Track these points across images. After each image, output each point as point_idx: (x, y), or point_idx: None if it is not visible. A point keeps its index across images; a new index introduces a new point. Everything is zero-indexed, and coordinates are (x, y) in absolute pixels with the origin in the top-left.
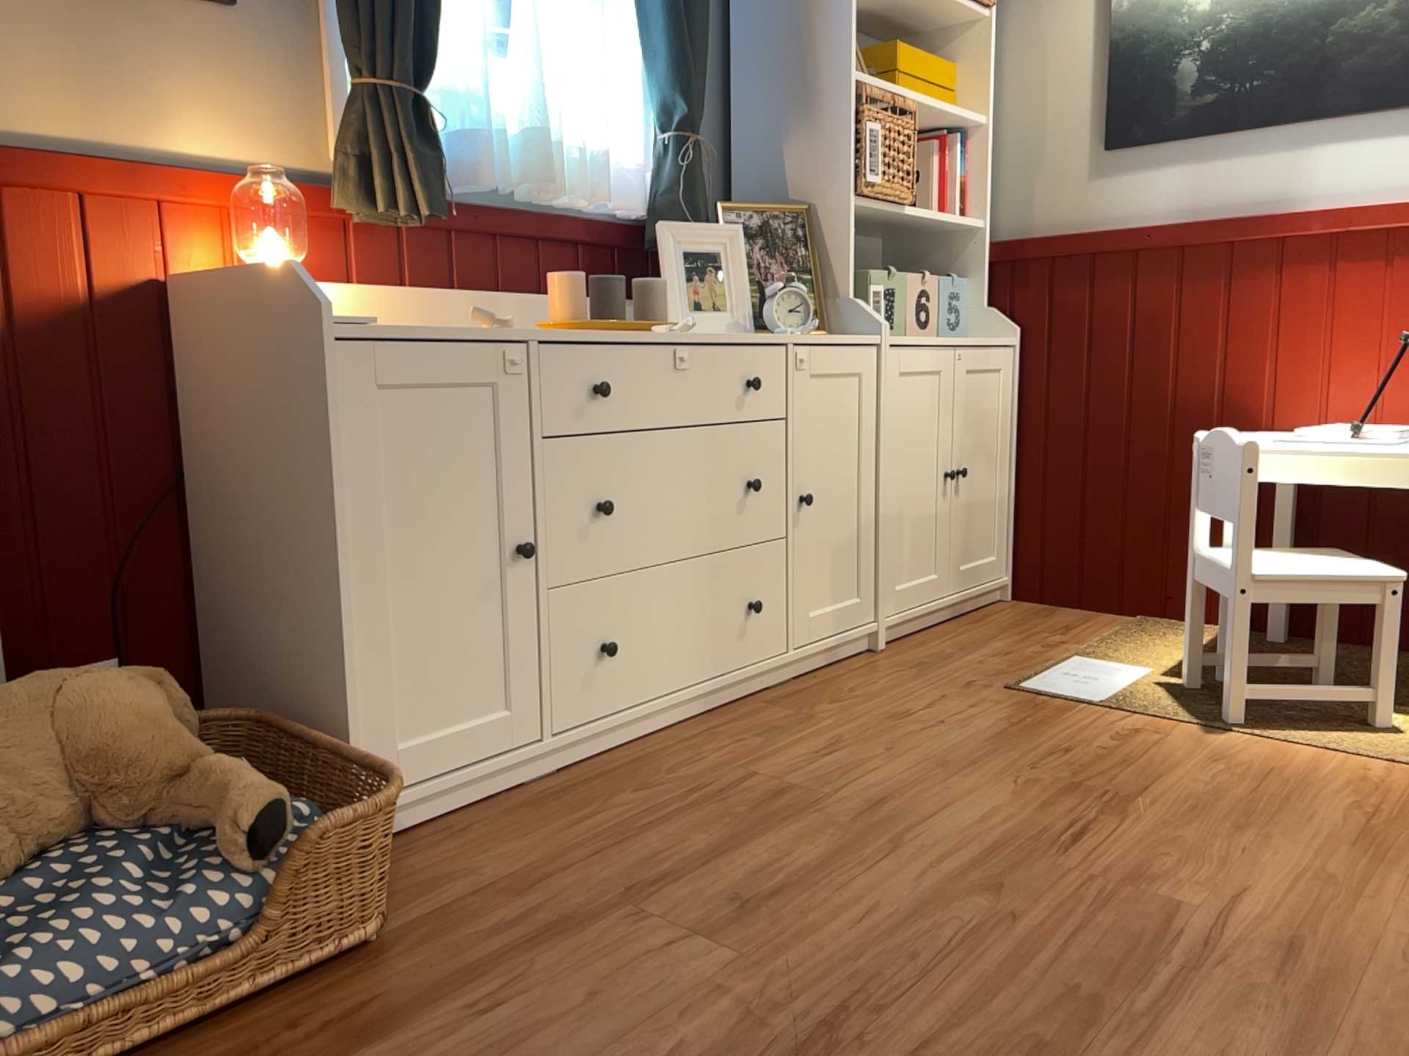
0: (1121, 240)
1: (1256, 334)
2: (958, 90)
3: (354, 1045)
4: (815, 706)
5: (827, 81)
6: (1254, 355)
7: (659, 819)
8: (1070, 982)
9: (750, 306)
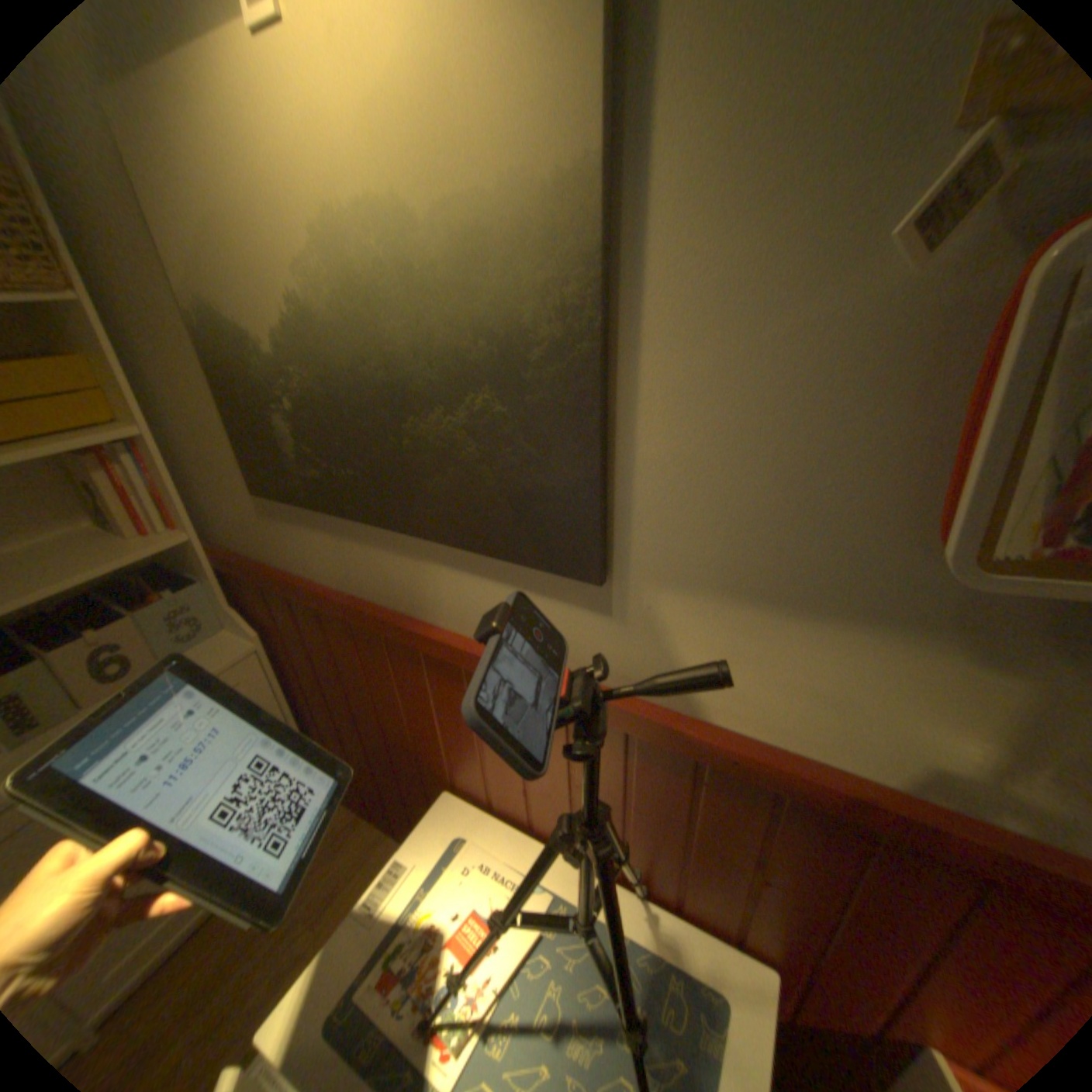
0: (296, 596)
1: (427, 719)
2: (103, 387)
3: None
4: None
5: None
6: (431, 734)
7: None
8: None
9: None
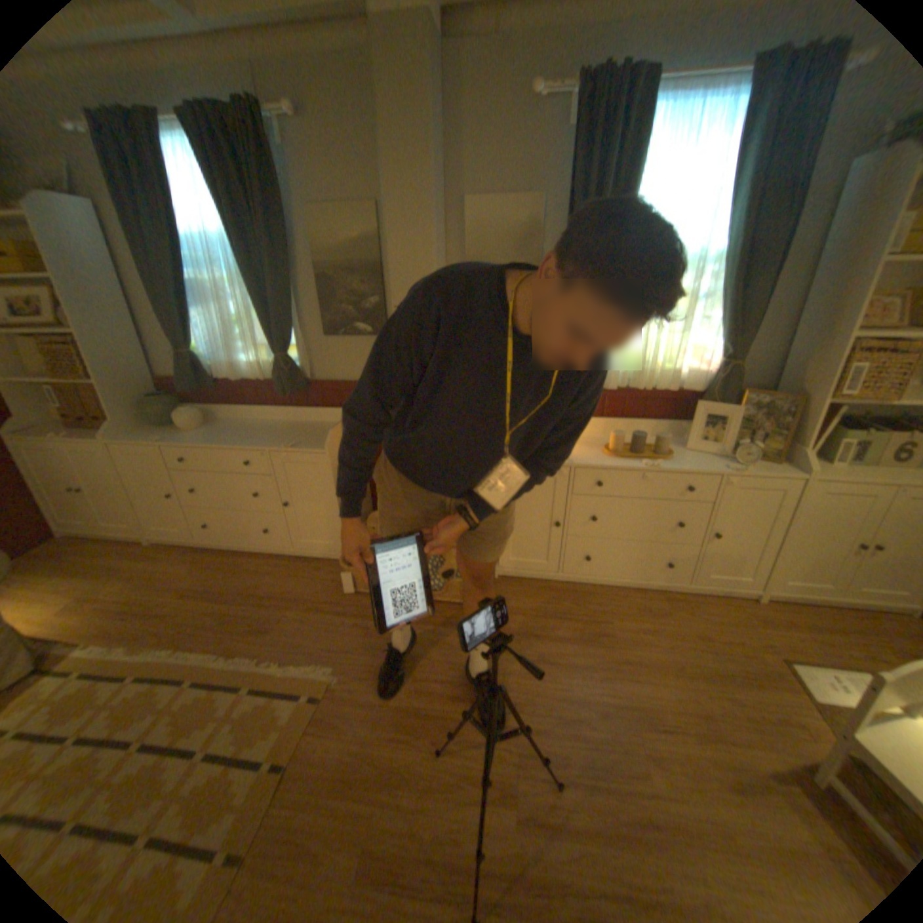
0: None
1: None
2: None
3: (443, 626)
4: (681, 613)
5: (839, 336)
6: None
7: (564, 619)
8: (572, 759)
9: (732, 447)
